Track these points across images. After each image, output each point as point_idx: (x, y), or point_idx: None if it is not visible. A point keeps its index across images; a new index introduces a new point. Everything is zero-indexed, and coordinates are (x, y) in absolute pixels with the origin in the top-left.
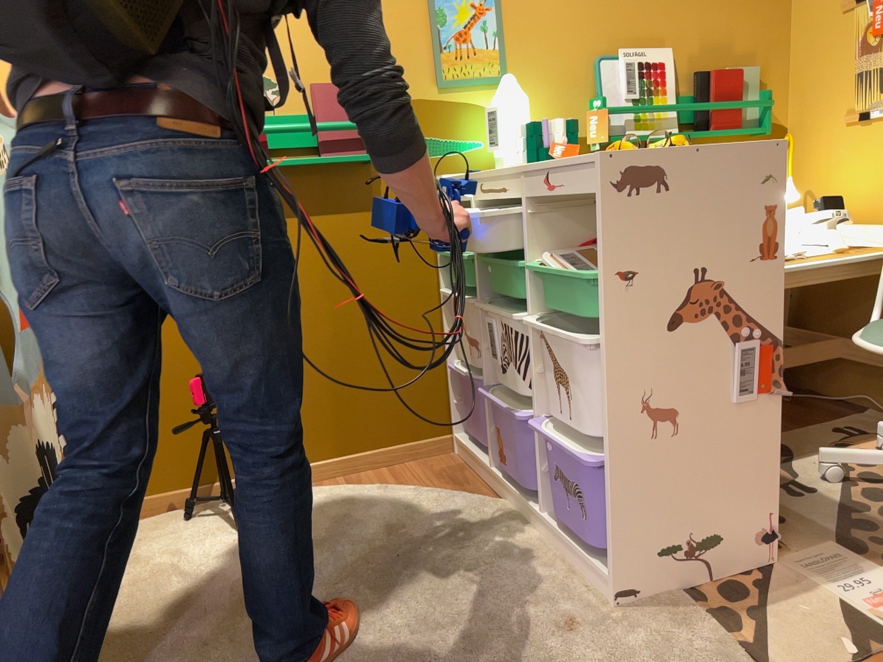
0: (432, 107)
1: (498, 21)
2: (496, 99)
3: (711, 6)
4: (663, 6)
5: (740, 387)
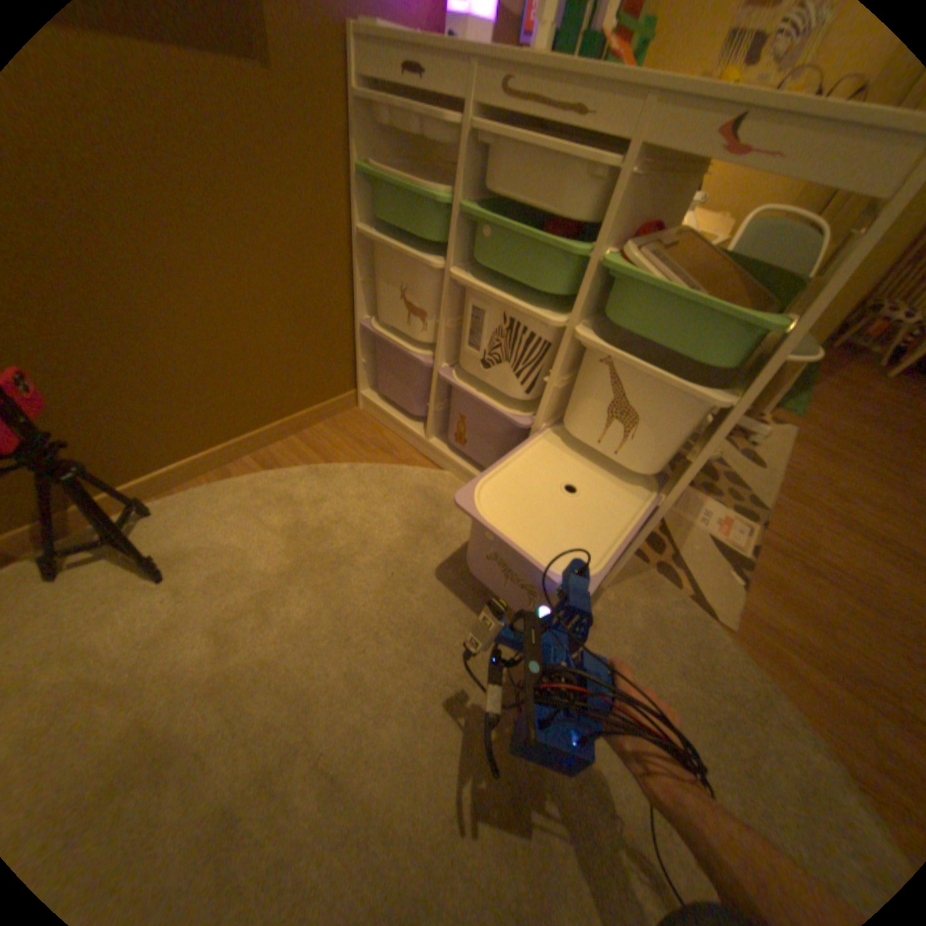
0: None
1: None
2: None
3: None
4: None
5: None
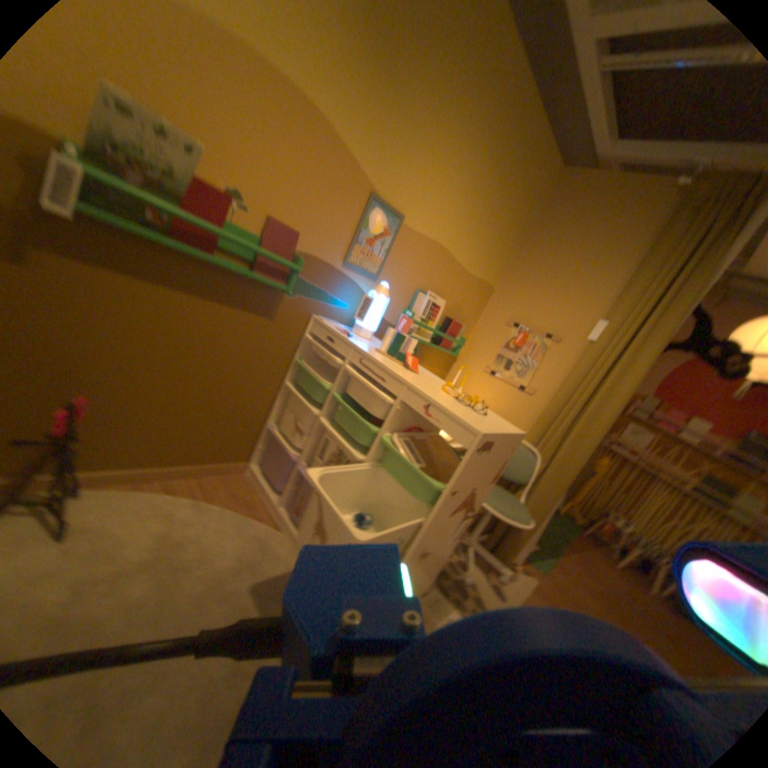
0: (335, 275)
1: (392, 246)
2: (375, 295)
3: (467, 291)
4: (453, 280)
5: (458, 539)
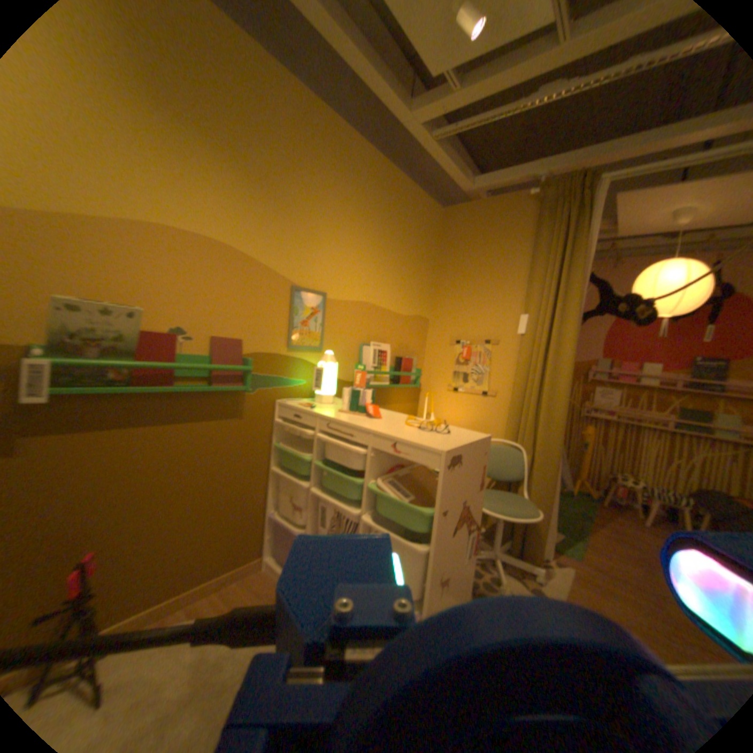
0: (283, 360)
1: (323, 319)
2: (323, 364)
3: (404, 329)
4: (388, 325)
5: (470, 555)
